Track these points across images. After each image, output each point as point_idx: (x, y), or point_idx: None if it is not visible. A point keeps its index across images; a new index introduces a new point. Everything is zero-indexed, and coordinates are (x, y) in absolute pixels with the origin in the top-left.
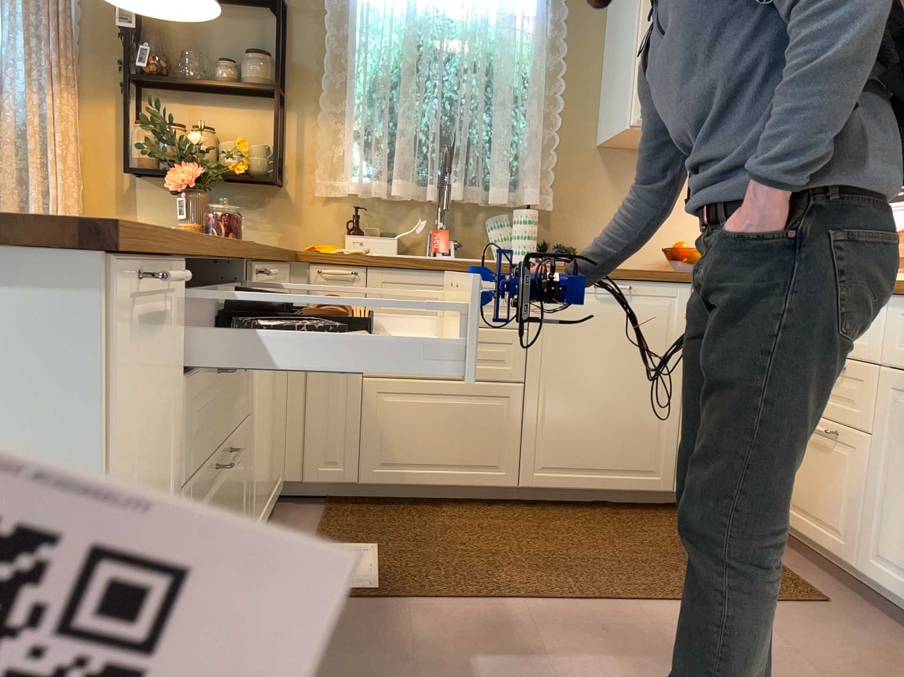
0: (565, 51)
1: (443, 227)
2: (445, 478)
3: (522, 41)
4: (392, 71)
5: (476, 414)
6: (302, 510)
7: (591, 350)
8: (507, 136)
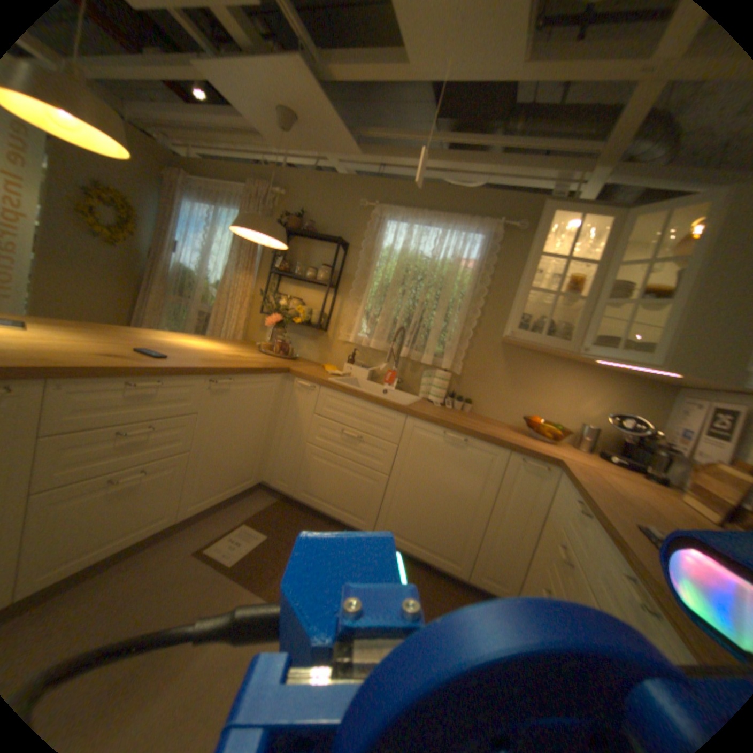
0: (492, 284)
1: (393, 371)
2: (334, 513)
3: (463, 275)
4: (390, 283)
5: (358, 484)
6: (265, 499)
7: (432, 472)
8: (443, 328)
